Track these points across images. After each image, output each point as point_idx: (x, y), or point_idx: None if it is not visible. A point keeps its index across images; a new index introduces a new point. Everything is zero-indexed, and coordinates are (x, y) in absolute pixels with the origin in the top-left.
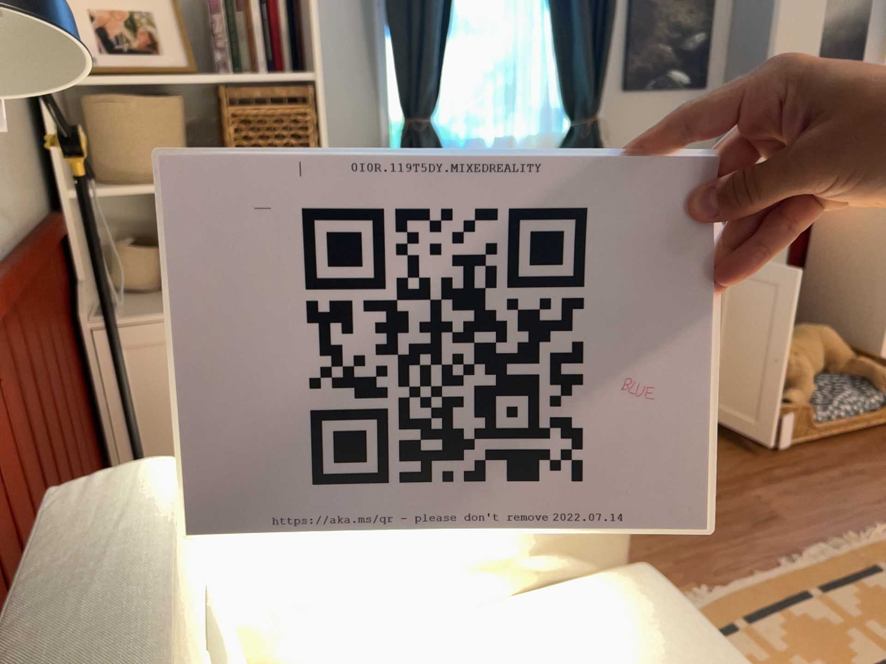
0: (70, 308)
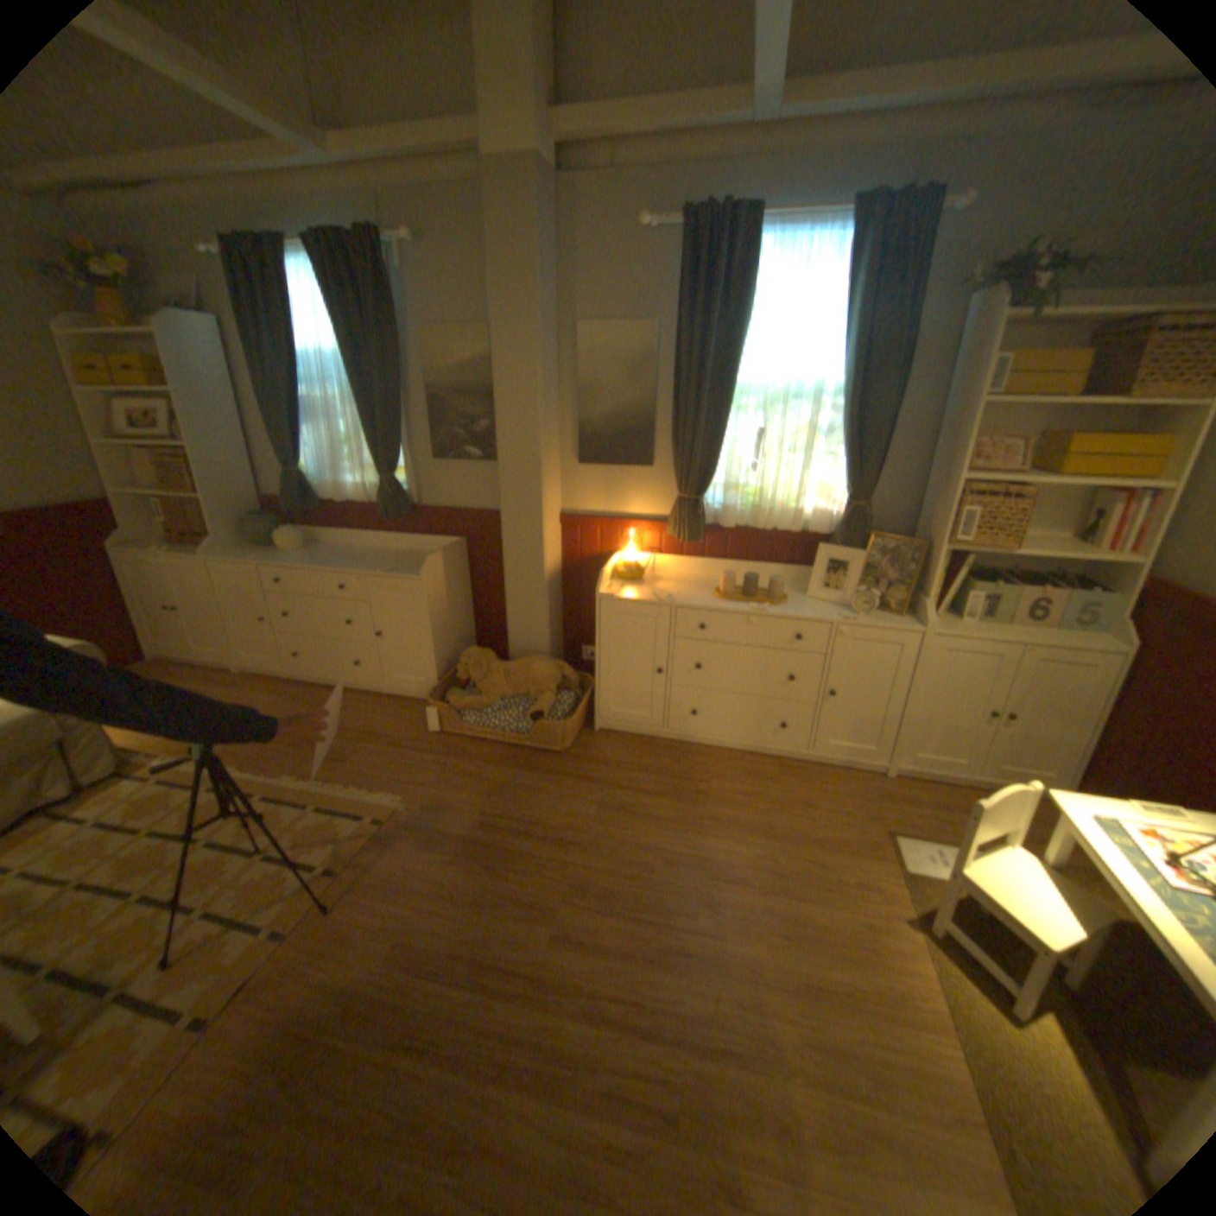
0: (103, 542)
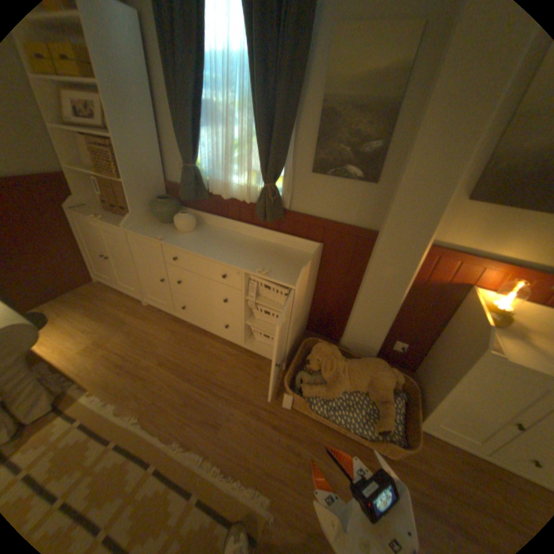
0: (62, 202)
